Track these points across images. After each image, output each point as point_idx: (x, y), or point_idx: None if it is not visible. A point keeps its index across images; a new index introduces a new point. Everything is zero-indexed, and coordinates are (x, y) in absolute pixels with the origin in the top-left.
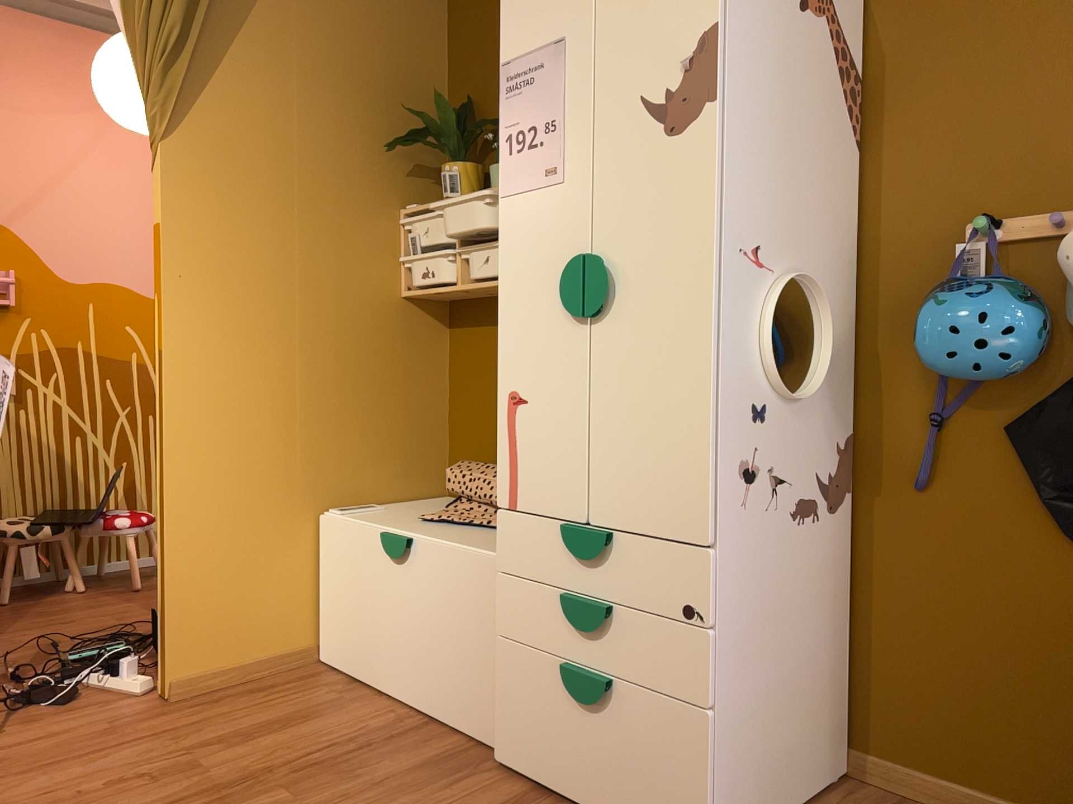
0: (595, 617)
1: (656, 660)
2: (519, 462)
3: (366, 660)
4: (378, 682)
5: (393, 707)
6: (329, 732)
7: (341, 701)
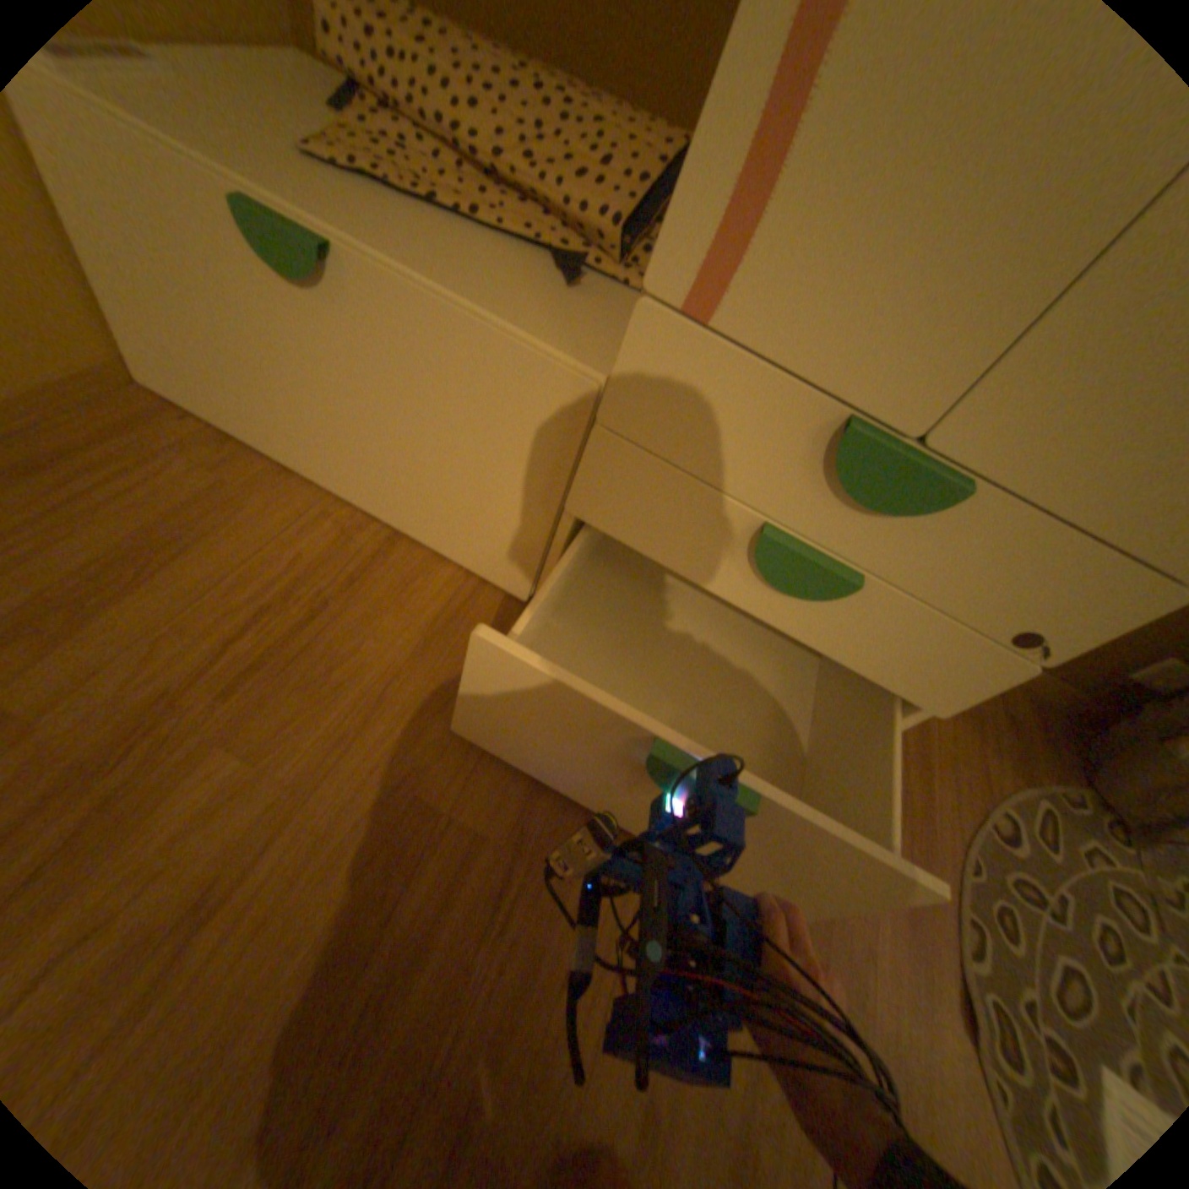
0: (826, 584)
1: (898, 651)
2: (786, 186)
3: (249, 420)
4: (285, 457)
5: (326, 503)
6: (245, 578)
7: (231, 493)
